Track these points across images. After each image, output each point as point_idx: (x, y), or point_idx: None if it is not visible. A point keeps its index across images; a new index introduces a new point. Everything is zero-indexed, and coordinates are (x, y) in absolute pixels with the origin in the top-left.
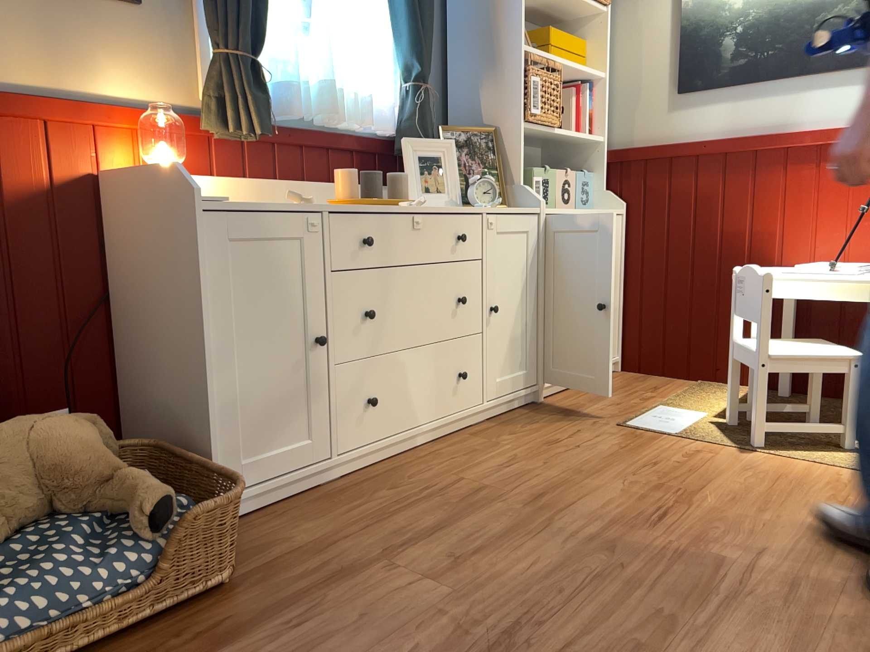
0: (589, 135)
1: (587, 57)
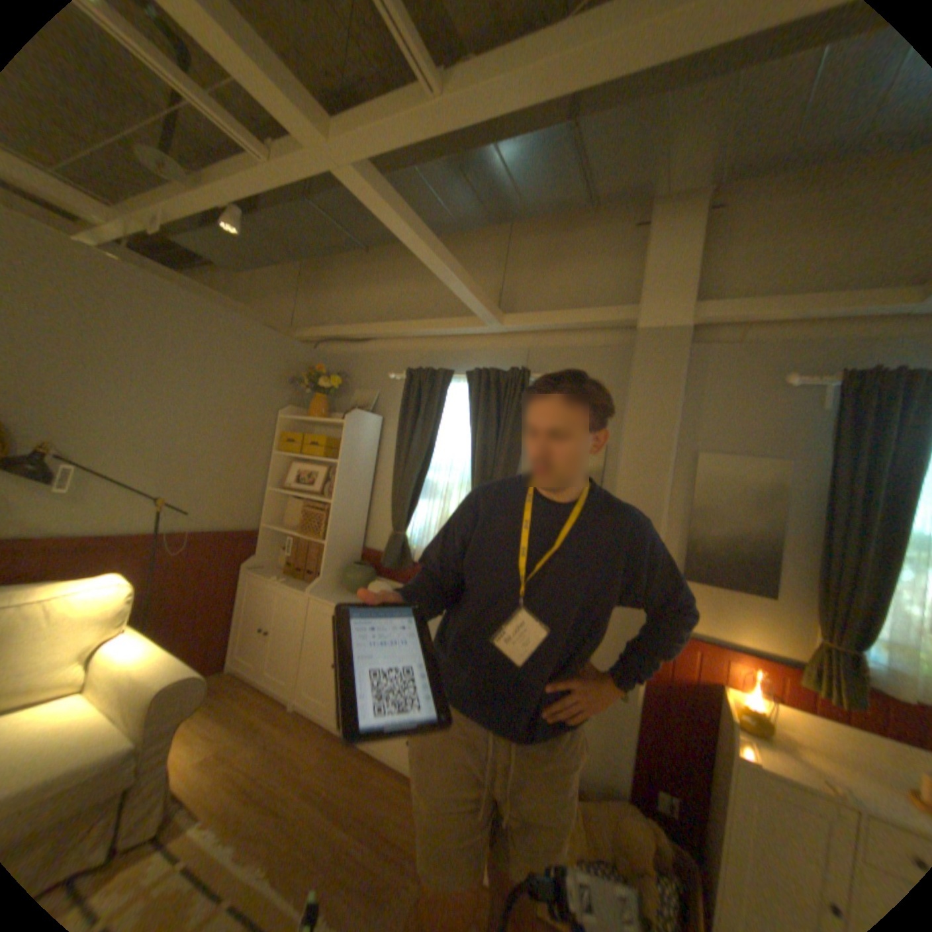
0: None
1: None
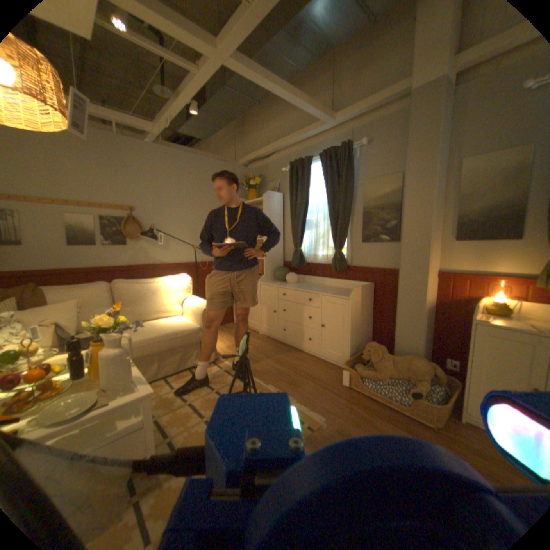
0: None
1: None
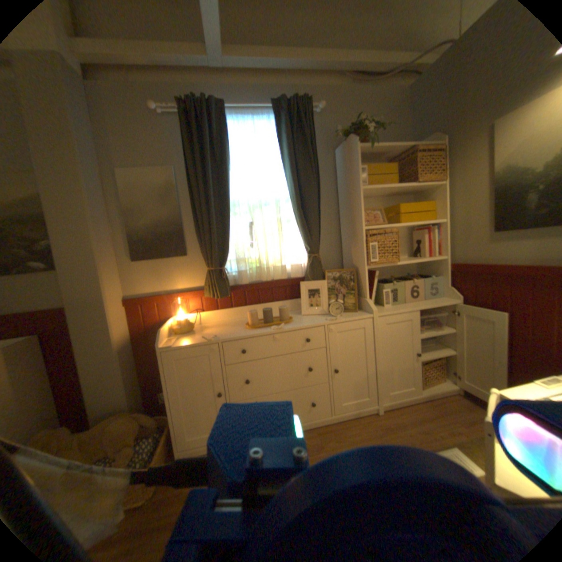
0: (438, 254)
1: (436, 209)
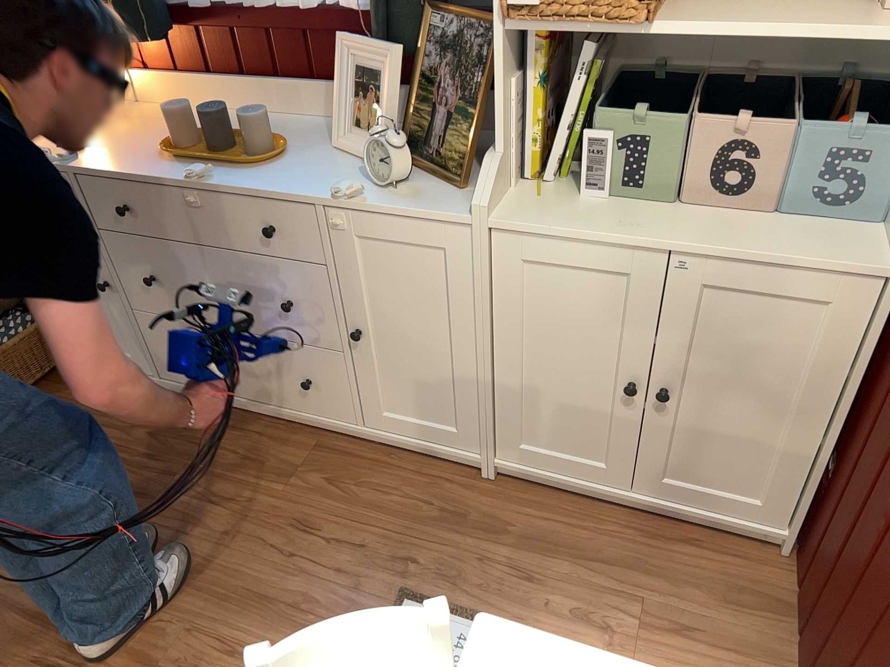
0: None
1: None
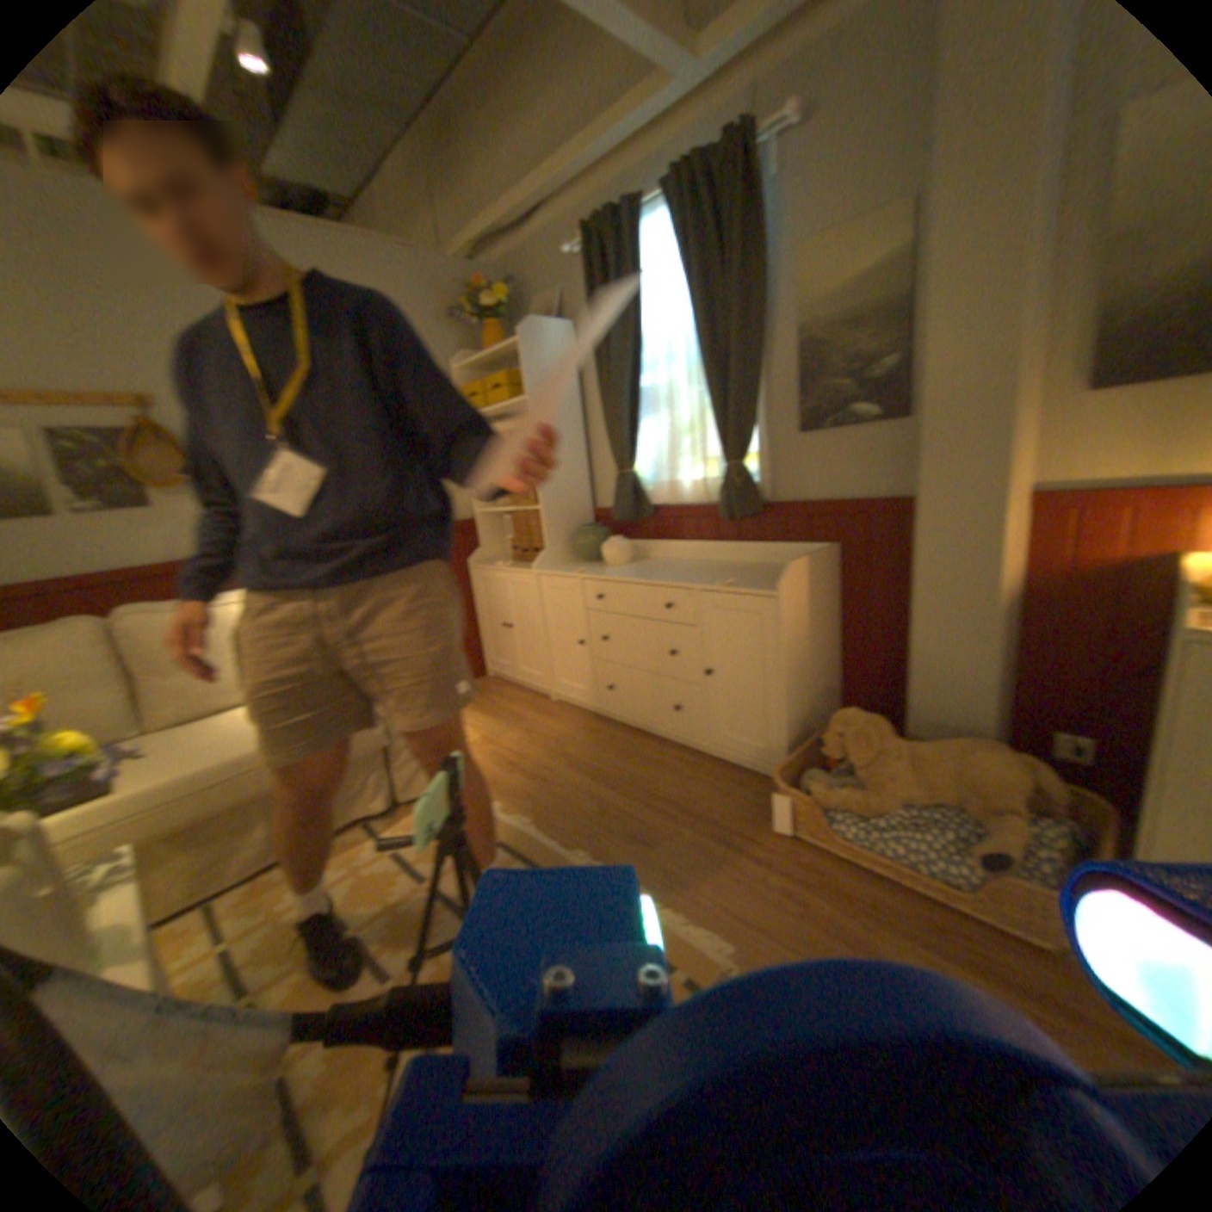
0: None
1: None
